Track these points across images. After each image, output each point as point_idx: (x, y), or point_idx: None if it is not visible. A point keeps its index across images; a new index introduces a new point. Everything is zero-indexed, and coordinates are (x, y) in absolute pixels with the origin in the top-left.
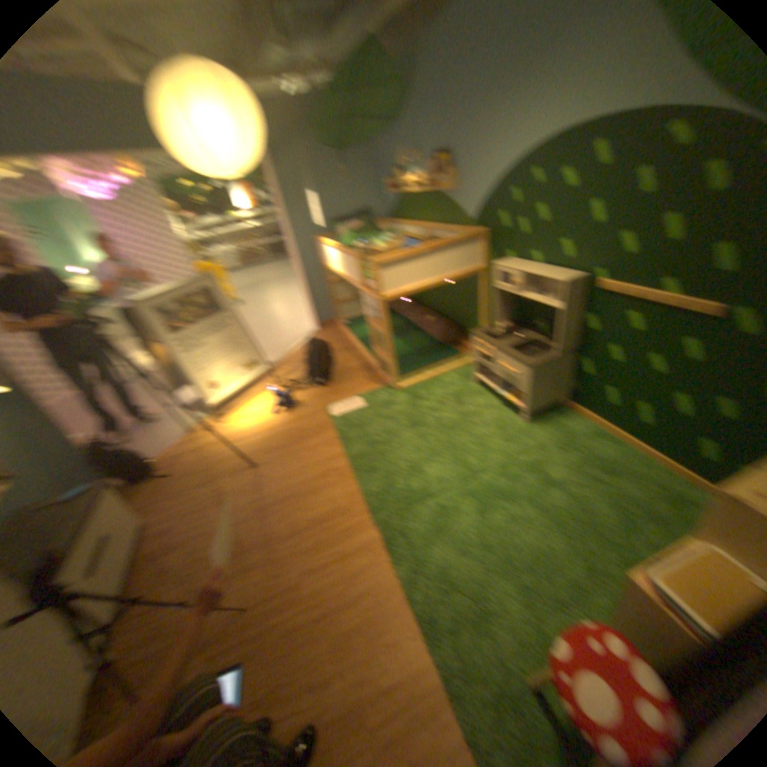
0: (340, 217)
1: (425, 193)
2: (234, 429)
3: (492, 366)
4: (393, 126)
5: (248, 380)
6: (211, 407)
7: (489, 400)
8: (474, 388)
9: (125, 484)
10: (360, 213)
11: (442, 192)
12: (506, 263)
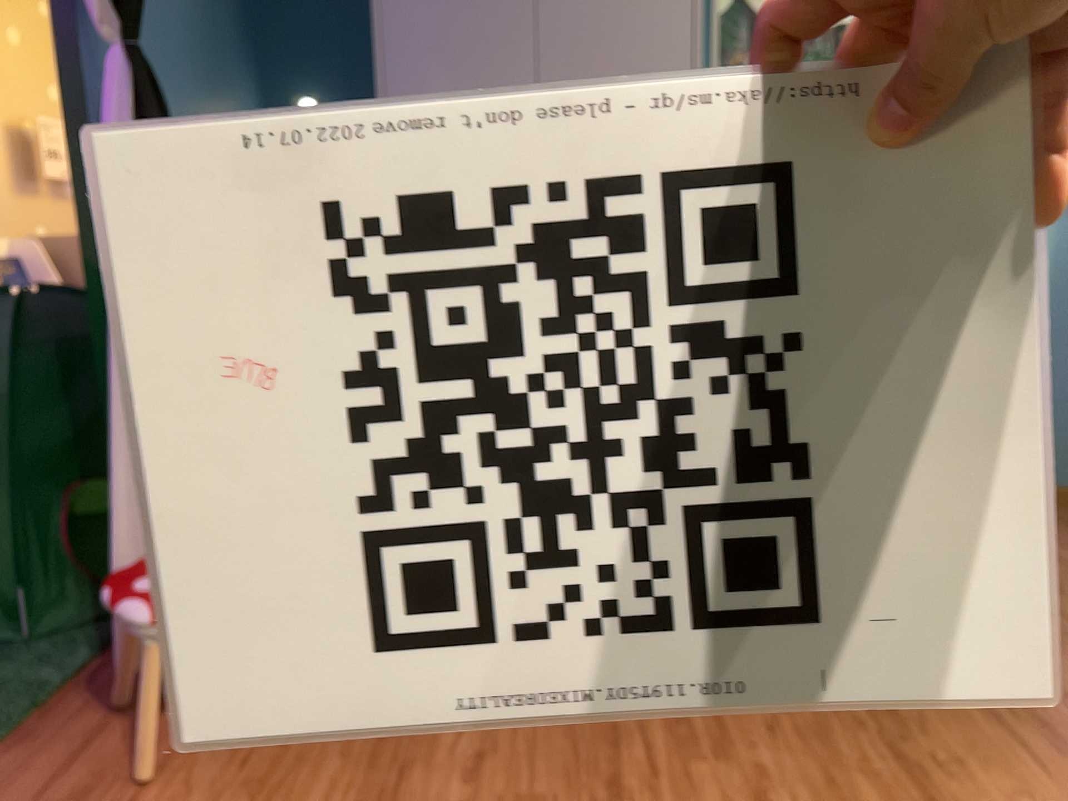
0: None
1: None
2: None
3: None
4: None
5: None
6: None
7: None
8: None
9: None
10: None
11: None
12: None
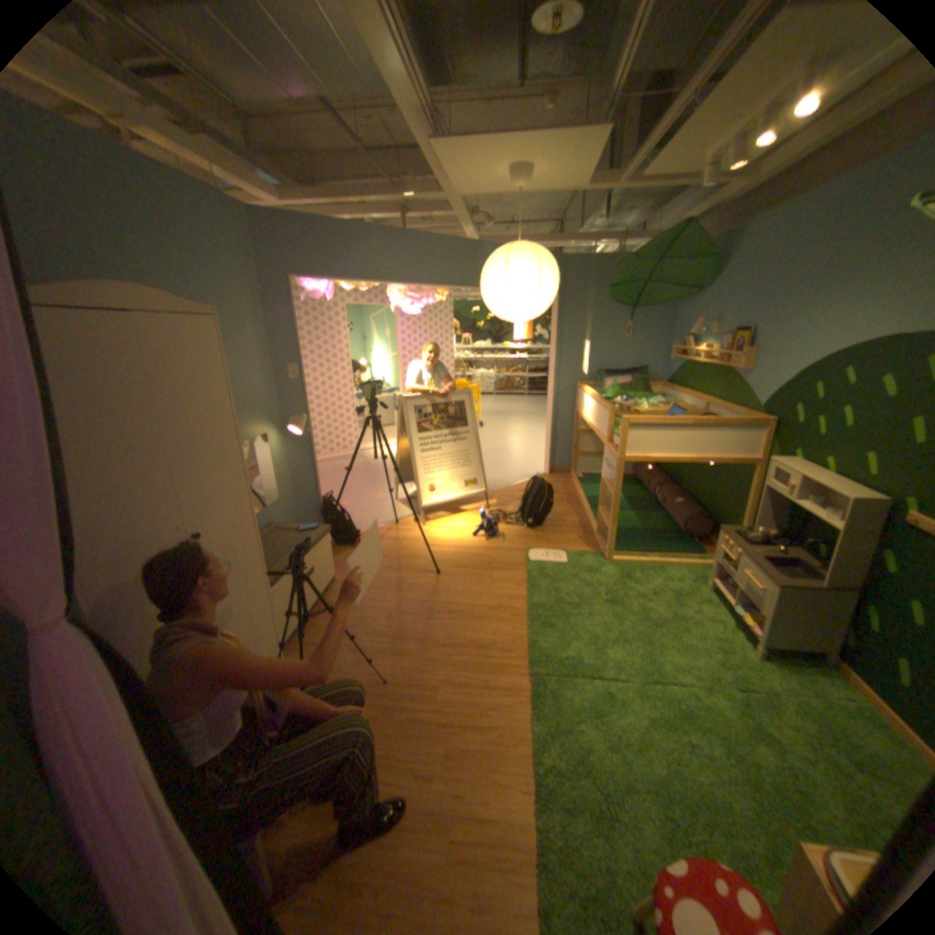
0: (614, 371)
1: (718, 367)
2: (436, 537)
3: (739, 577)
4: (702, 296)
5: (465, 499)
6: (425, 511)
7: (723, 618)
8: (710, 597)
9: (338, 545)
10: (638, 372)
11: (737, 370)
12: (790, 462)
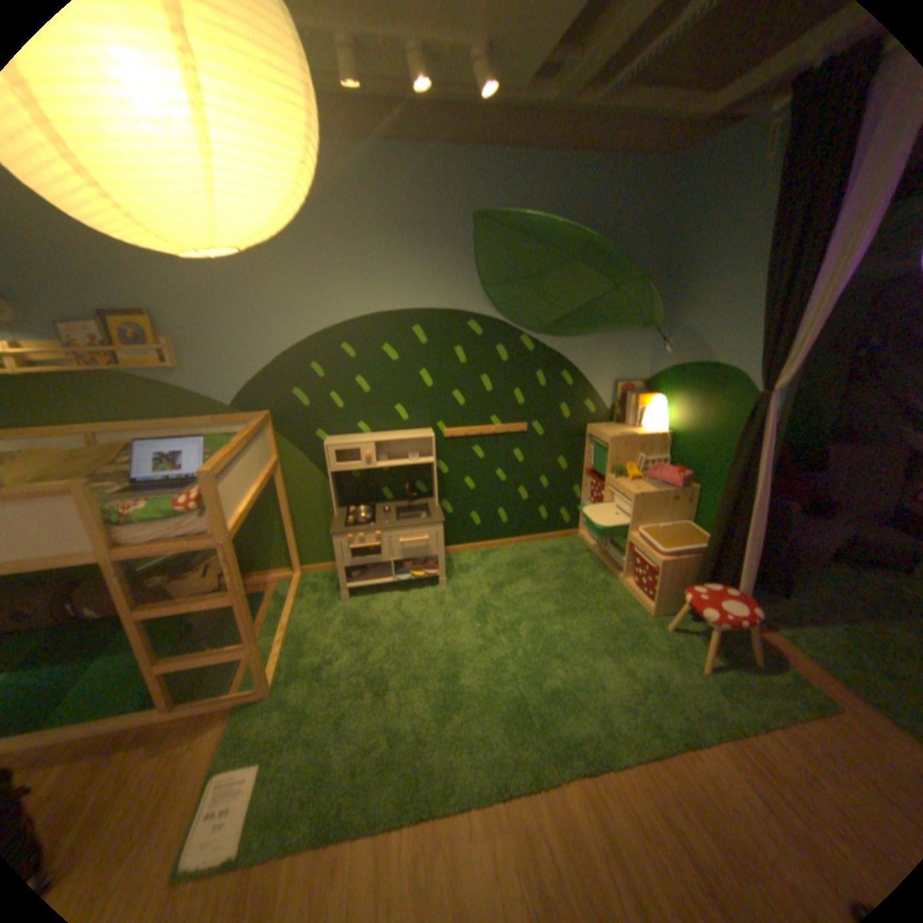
0: None
1: (72, 377)
2: None
3: (377, 557)
4: None
5: None
6: None
7: (390, 598)
8: (355, 602)
9: None
10: None
11: (139, 374)
12: (341, 441)
